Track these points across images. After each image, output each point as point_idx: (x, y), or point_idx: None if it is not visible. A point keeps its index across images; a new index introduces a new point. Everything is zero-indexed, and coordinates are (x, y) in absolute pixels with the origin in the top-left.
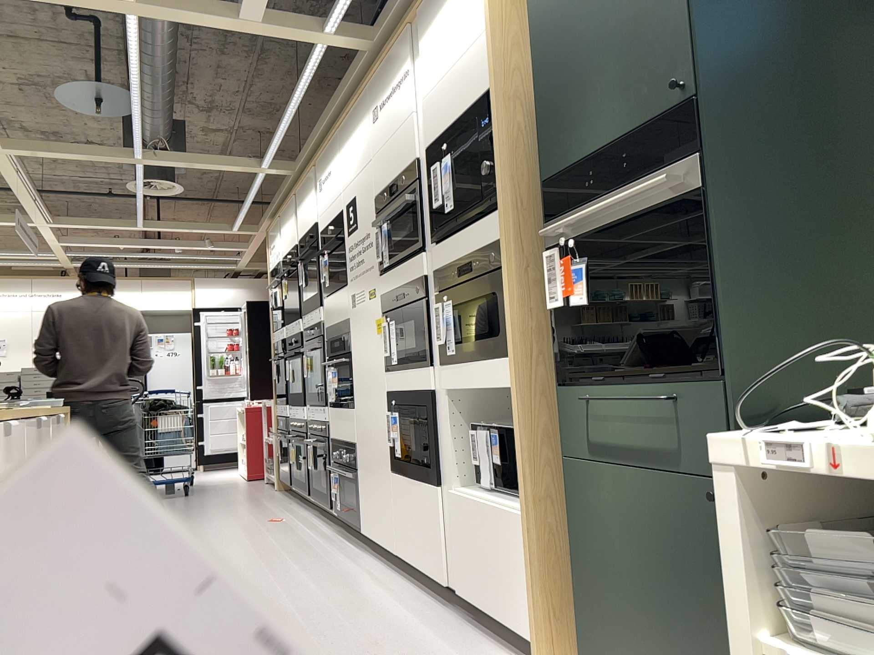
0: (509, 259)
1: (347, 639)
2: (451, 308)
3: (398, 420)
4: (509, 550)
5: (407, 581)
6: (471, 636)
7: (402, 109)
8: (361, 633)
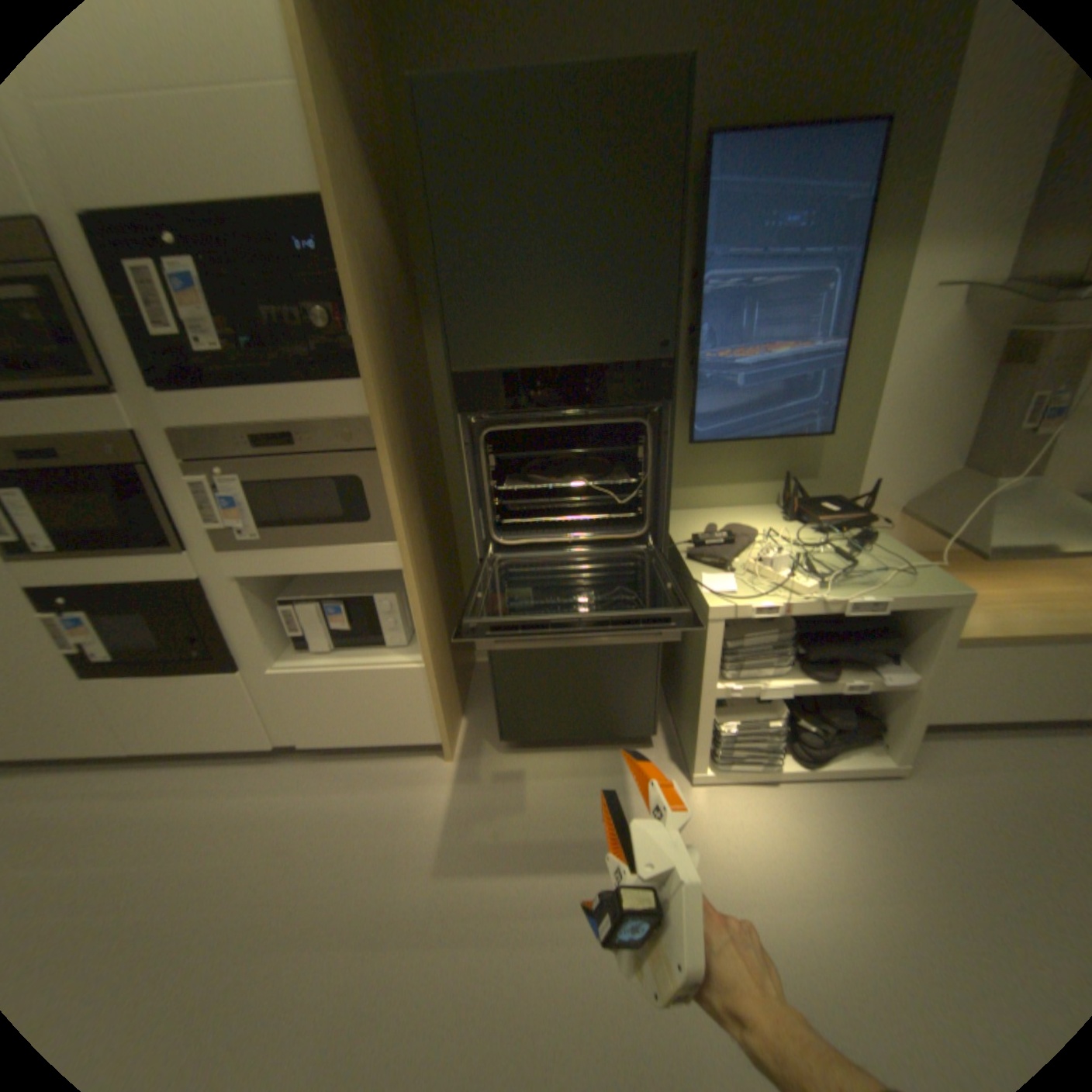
0: (376, 444)
1: (223, 879)
2: (232, 487)
3: (84, 621)
4: (391, 696)
5: (164, 770)
6: (341, 773)
7: None
8: (225, 860)
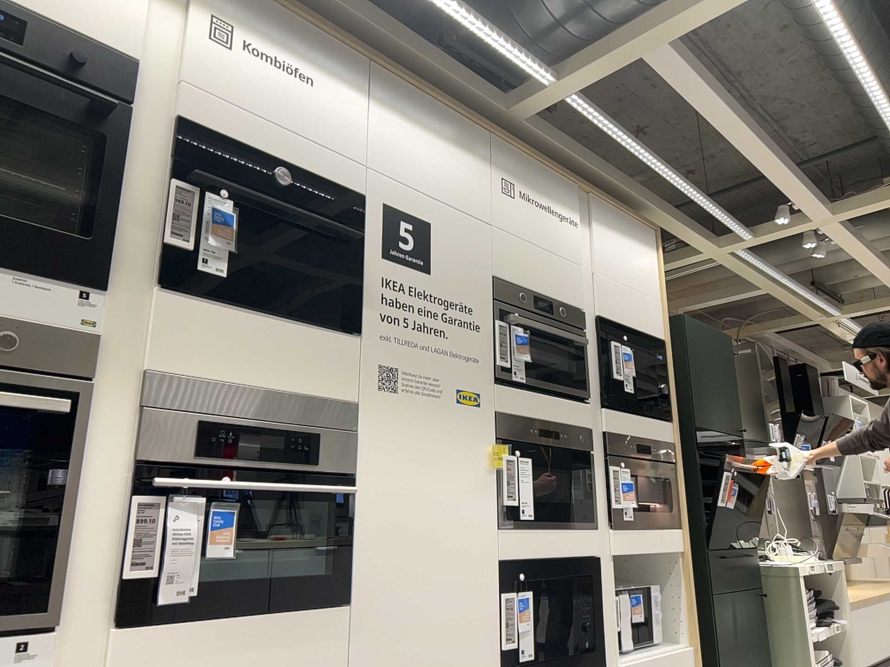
0: (677, 458)
1: None
2: (628, 475)
3: (531, 601)
4: None
5: None
6: None
7: (564, 243)
8: None
